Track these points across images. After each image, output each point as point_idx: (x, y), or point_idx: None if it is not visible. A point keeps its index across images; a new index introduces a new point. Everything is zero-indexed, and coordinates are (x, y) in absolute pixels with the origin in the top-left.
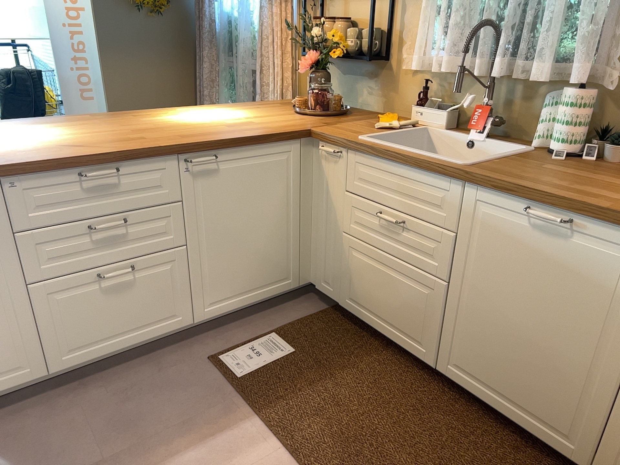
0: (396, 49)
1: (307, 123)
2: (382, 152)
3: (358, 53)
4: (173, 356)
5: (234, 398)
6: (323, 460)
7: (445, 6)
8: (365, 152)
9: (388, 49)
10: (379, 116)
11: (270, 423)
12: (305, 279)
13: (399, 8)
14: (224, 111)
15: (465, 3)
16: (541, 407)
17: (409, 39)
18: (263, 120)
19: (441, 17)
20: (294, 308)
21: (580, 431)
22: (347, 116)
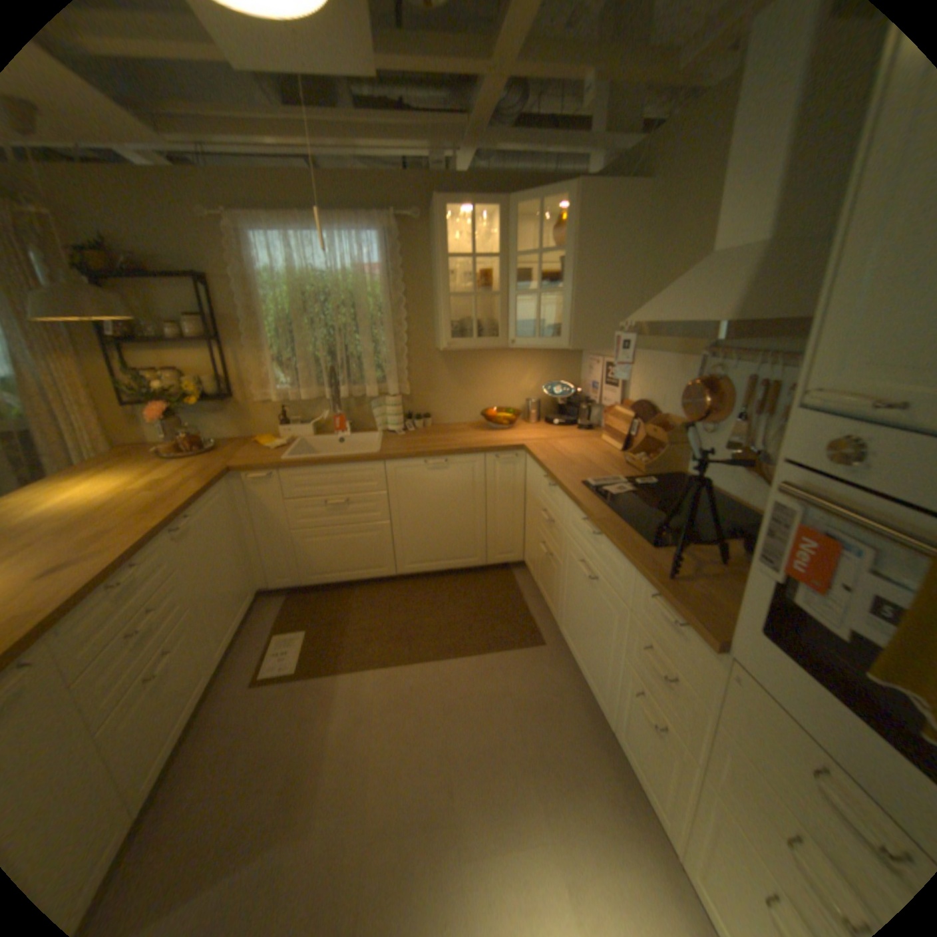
0: (239, 387)
1: (211, 463)
2: (316, 462)
3: (201, 395)
4: (216, 713)
5: (309, 683)
6: (399, 654)
7: (287, 356)
8: (300, 466)
9: (231, 387)
10: (258, 440)
11: (351, 670)
12: (255, 588)
13: (232, 356)
14: (85, 482)
15: (306, 355)
16: (459, 552)
17: (255, 379)
18: (164, 474)
19: (286, 363)
20: (262, 615)
21: (478, 550)
22: (221, 447)
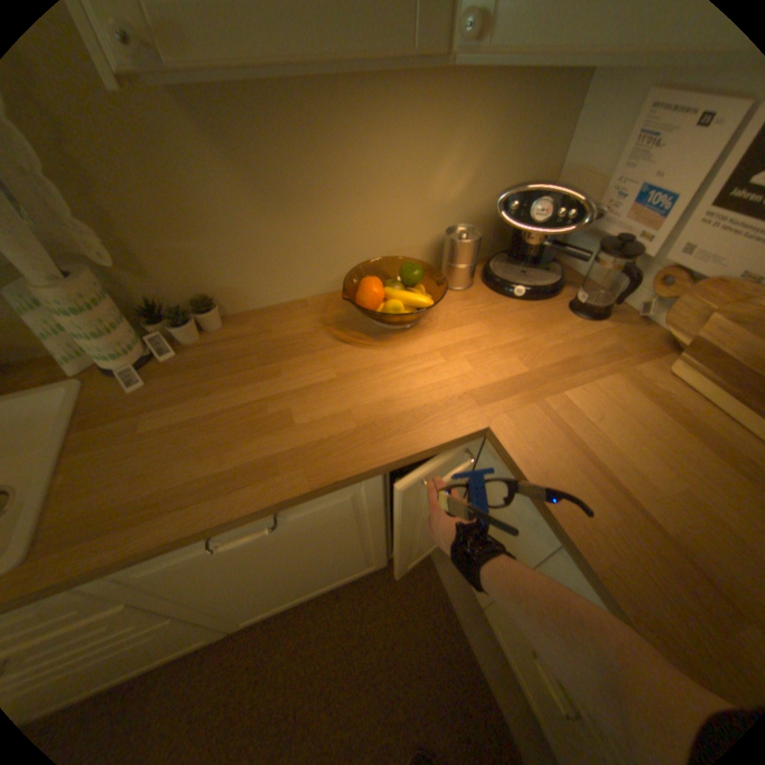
0: None
1: None
2: None
3: None
4: None
5: None
6: None
7: None
8: None
9: None
10: None
11: None
12: None
13: None
14: None
15: None
16: (339, 578)
17: None
18: None
19: None
20: None
21: (373, 563)
22: None
